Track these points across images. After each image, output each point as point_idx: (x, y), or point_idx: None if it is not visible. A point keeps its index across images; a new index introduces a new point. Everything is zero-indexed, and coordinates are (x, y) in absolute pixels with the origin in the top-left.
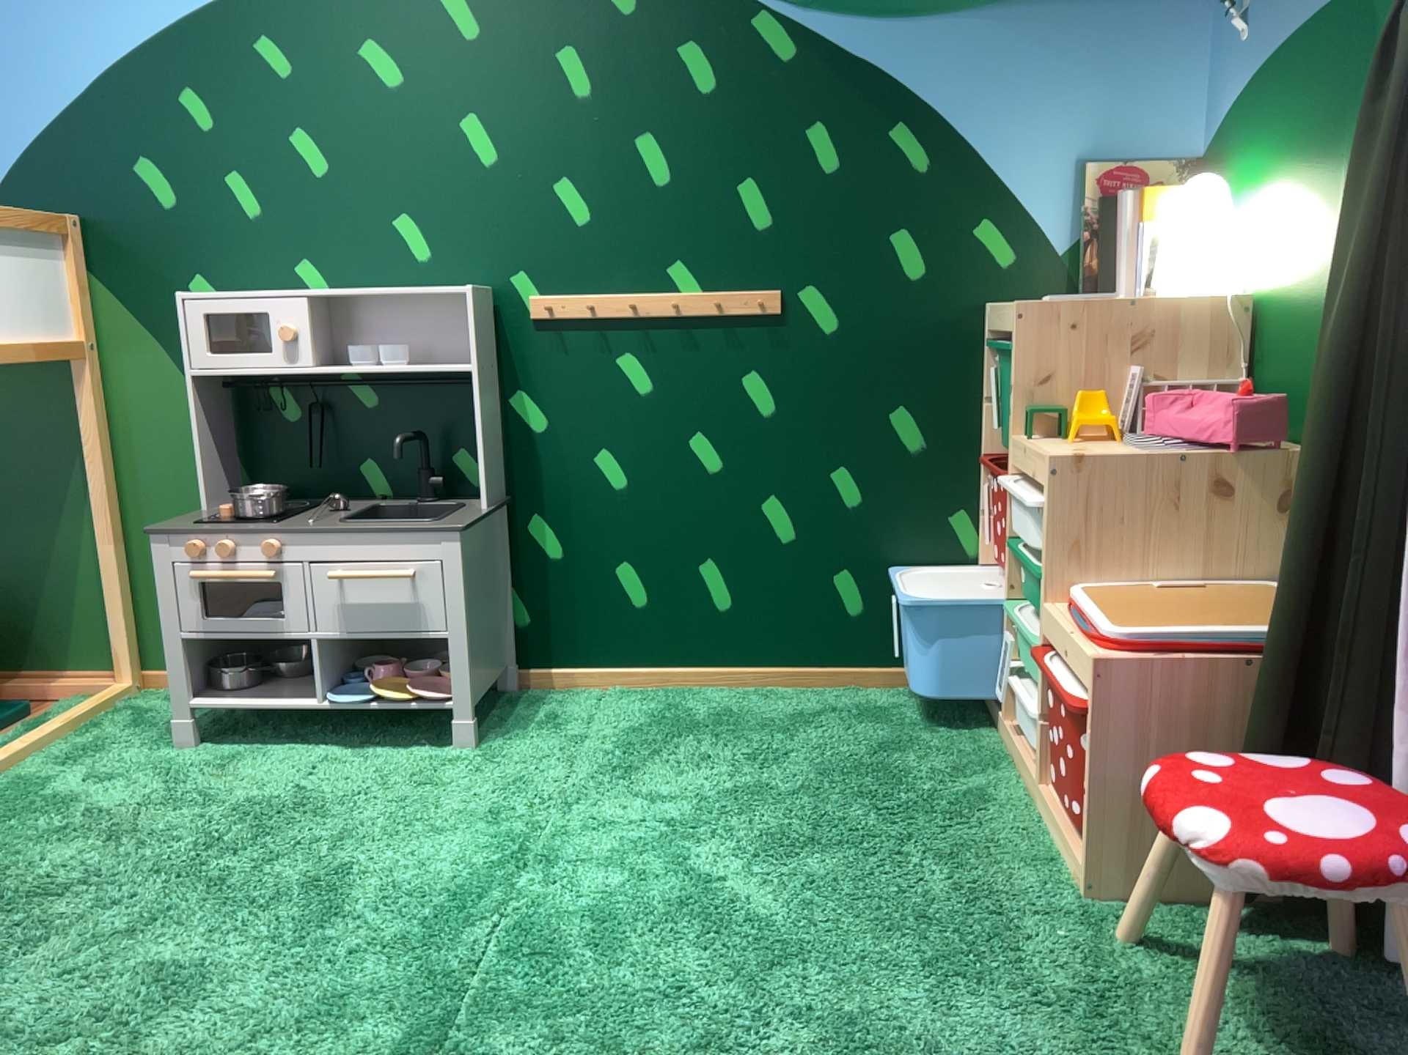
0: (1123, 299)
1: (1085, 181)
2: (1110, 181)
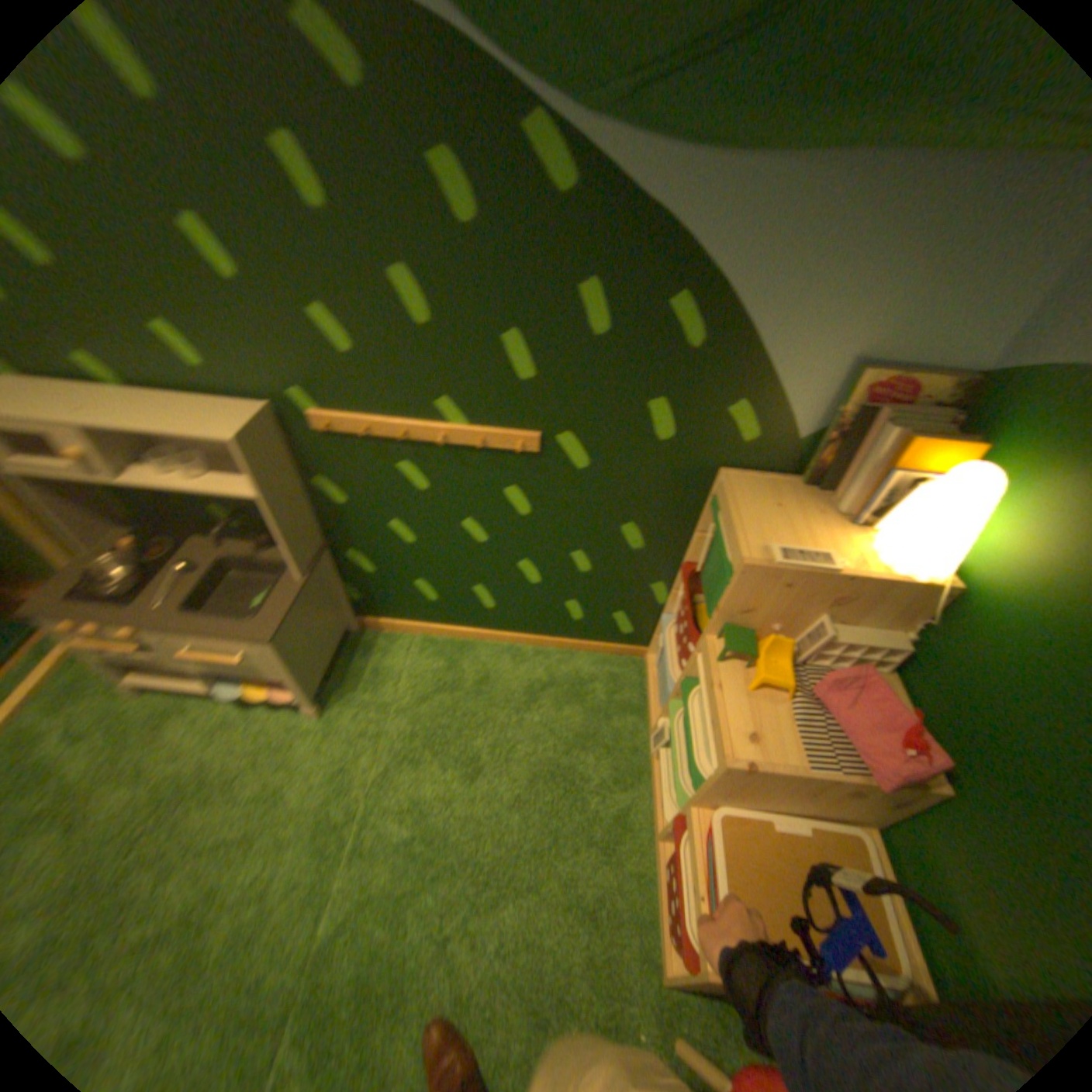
0: (847, 561)
1: (862, 386)
2: (888, 389)
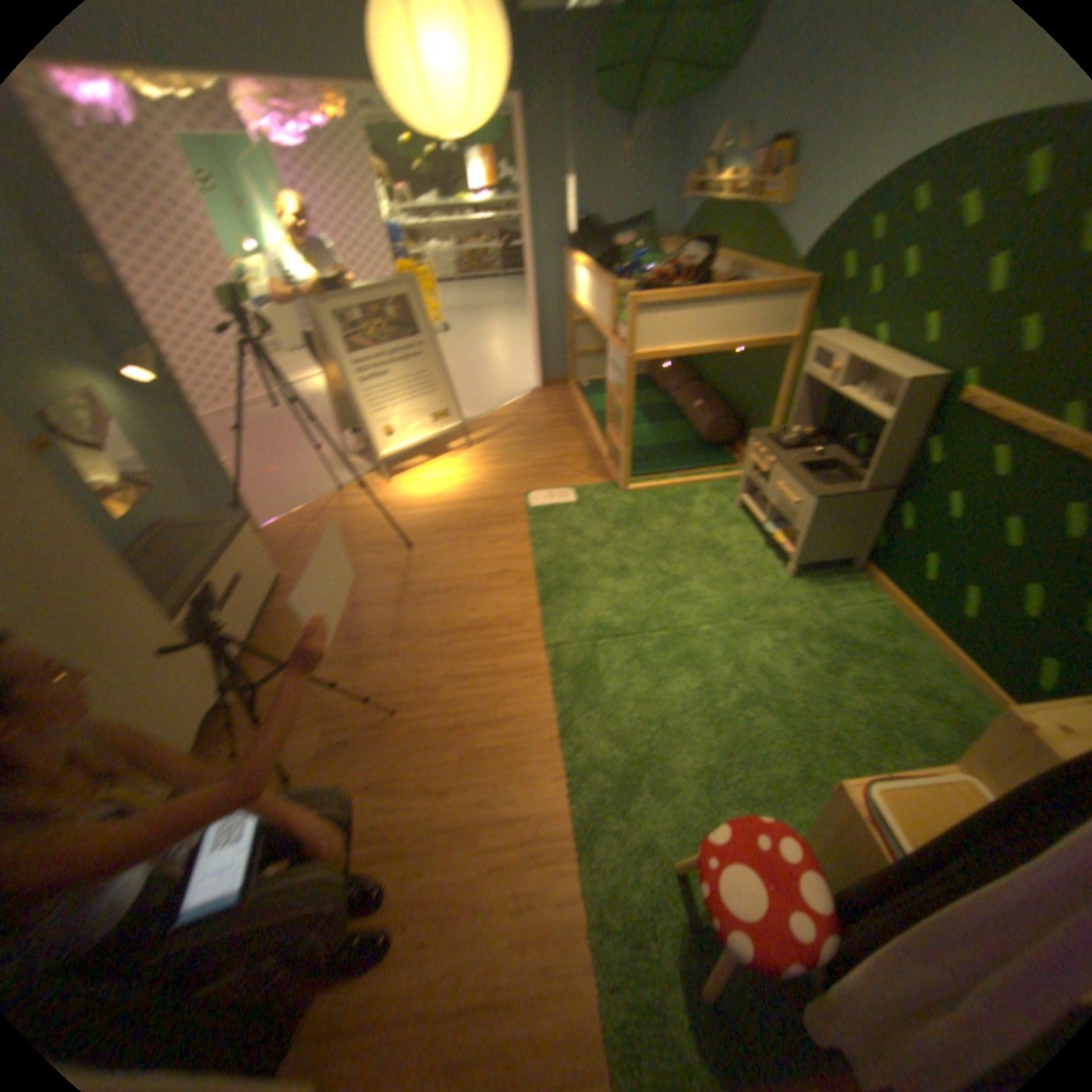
0: None
1: None
2: None
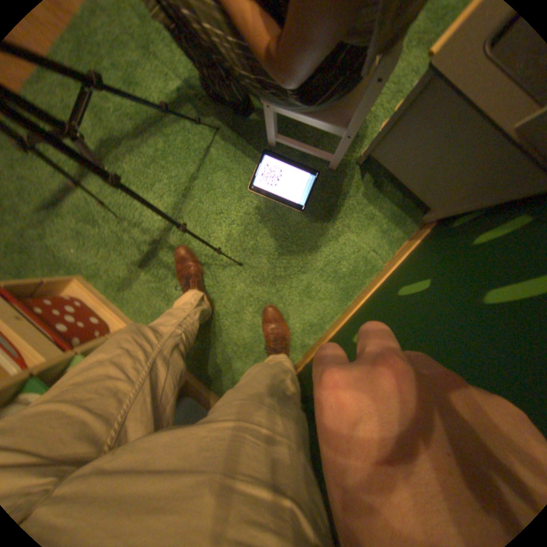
0: None
1: None
2: None
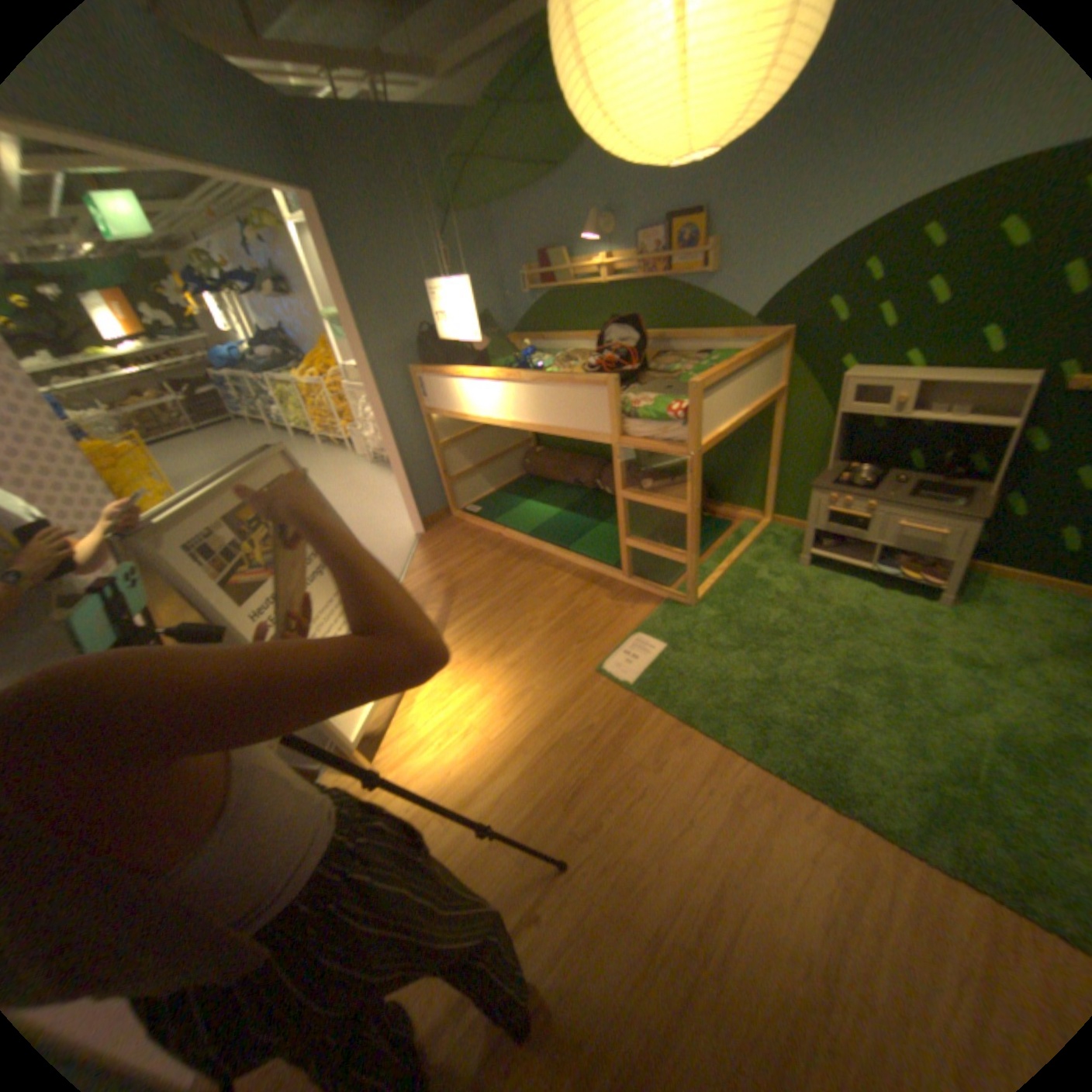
0: None
1: None
2: None
